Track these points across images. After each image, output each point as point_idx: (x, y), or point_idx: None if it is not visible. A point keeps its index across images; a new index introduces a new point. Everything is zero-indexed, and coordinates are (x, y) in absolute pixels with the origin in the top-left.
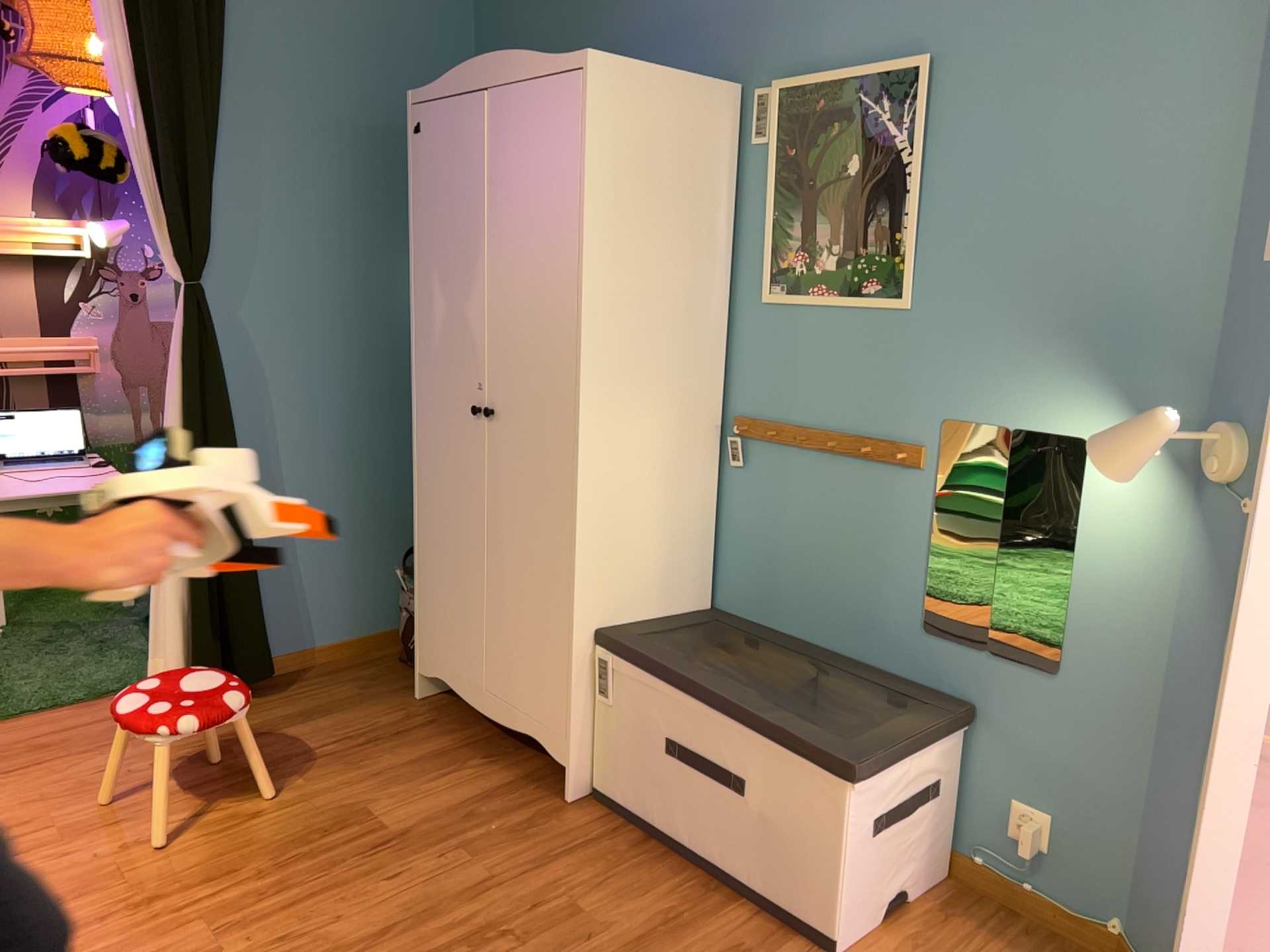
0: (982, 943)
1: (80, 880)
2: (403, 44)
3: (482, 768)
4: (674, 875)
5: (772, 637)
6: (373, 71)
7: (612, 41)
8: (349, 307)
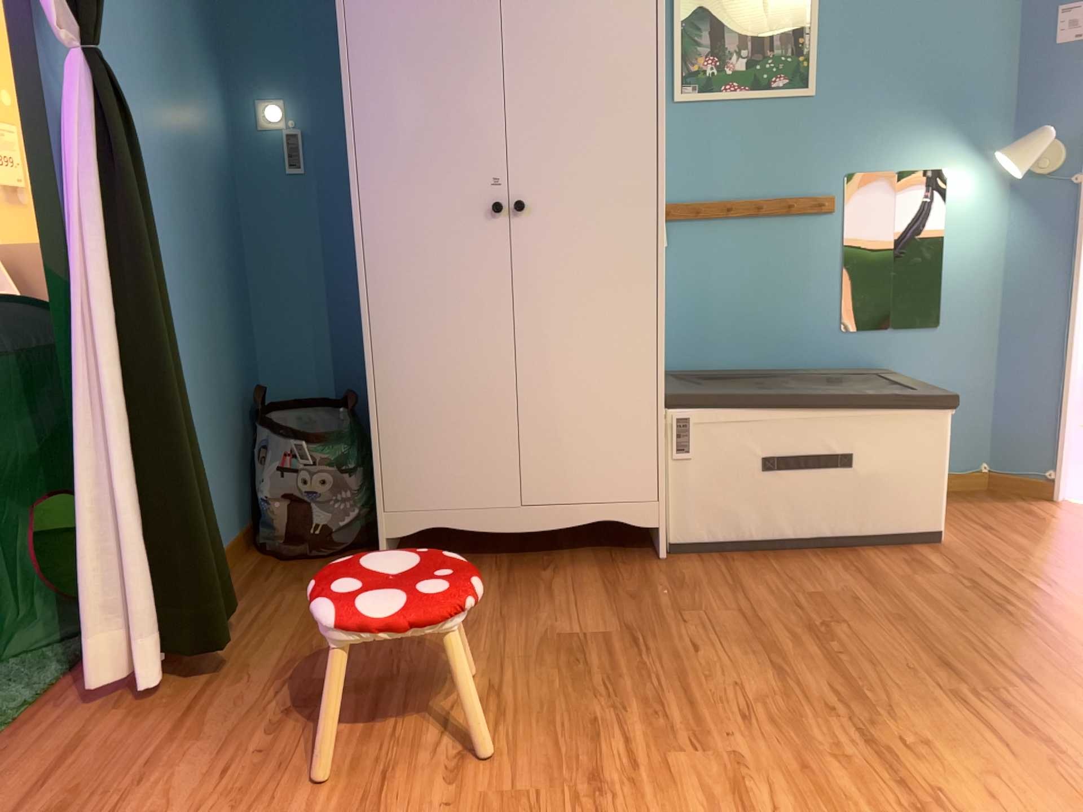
0: (949, 508)
1: None
2: None
3: (556, 573)
4: (796, 555)
5: (734, 372)
6: None
7: None
8: (168, 128)
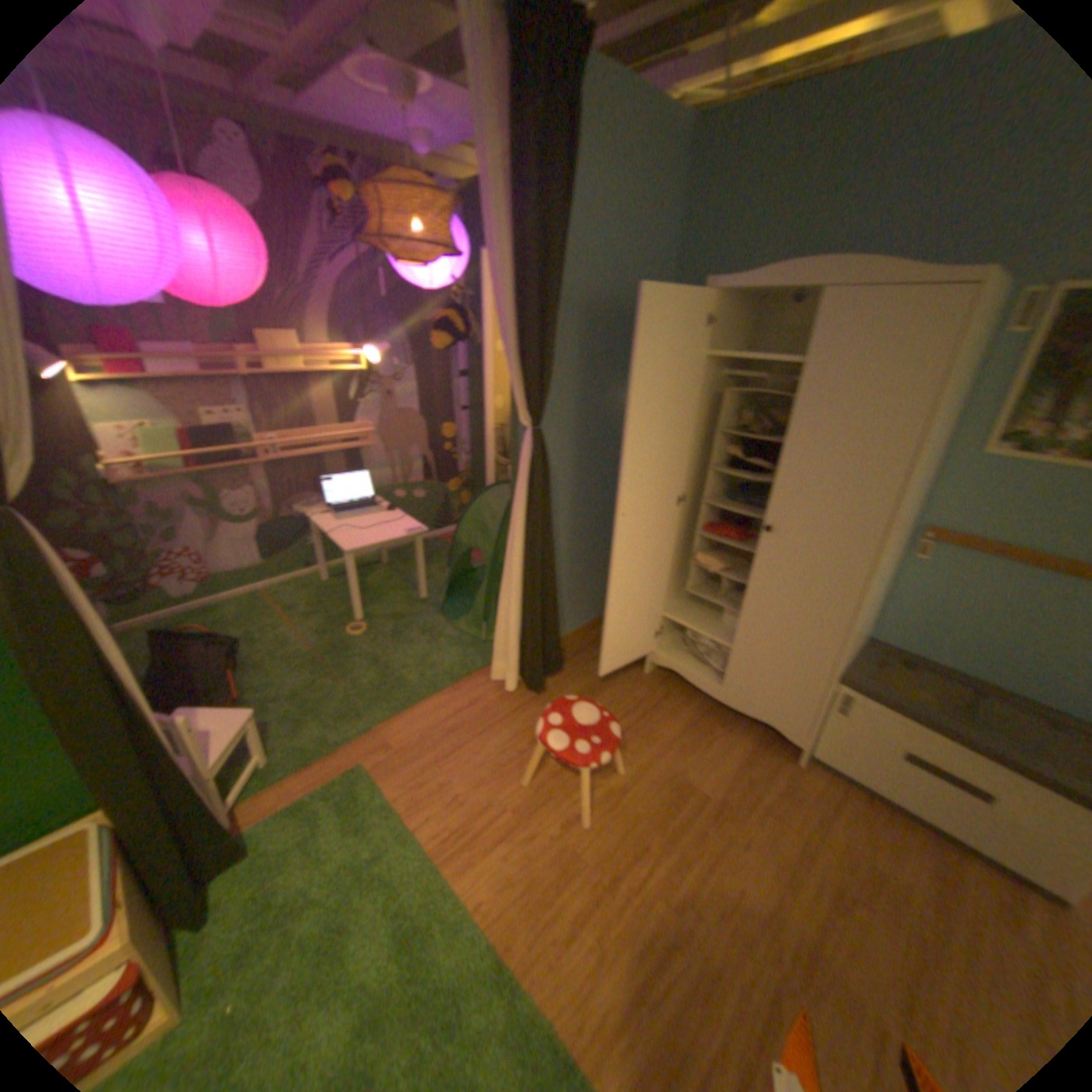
0: None
1: (559, 864)
2: (648, 224)
3: (730, 737)
4: (913, 833)
5: (950, 673)
6: (631, 247)
7: (851, 229)
8: (601, 426)
